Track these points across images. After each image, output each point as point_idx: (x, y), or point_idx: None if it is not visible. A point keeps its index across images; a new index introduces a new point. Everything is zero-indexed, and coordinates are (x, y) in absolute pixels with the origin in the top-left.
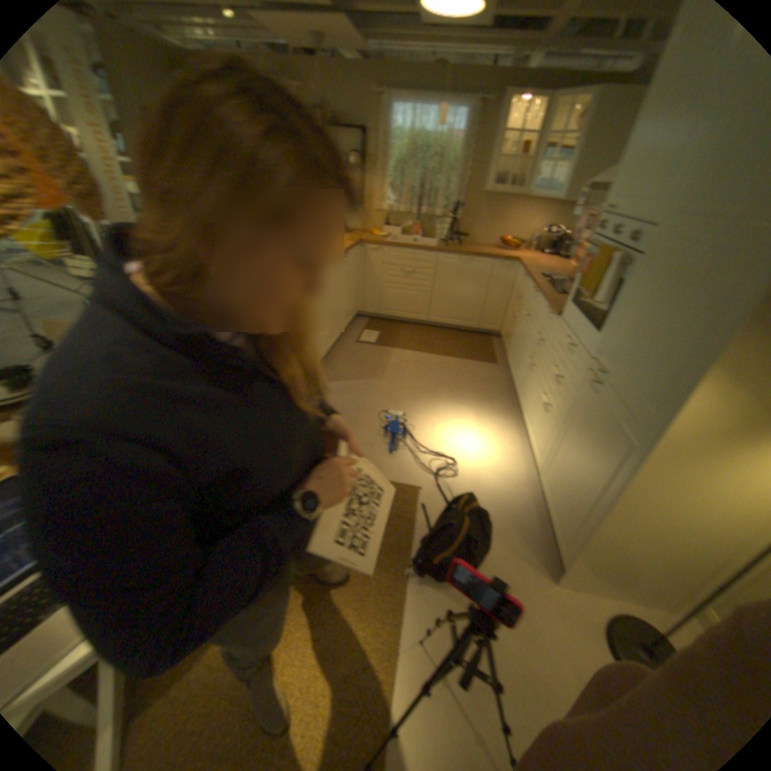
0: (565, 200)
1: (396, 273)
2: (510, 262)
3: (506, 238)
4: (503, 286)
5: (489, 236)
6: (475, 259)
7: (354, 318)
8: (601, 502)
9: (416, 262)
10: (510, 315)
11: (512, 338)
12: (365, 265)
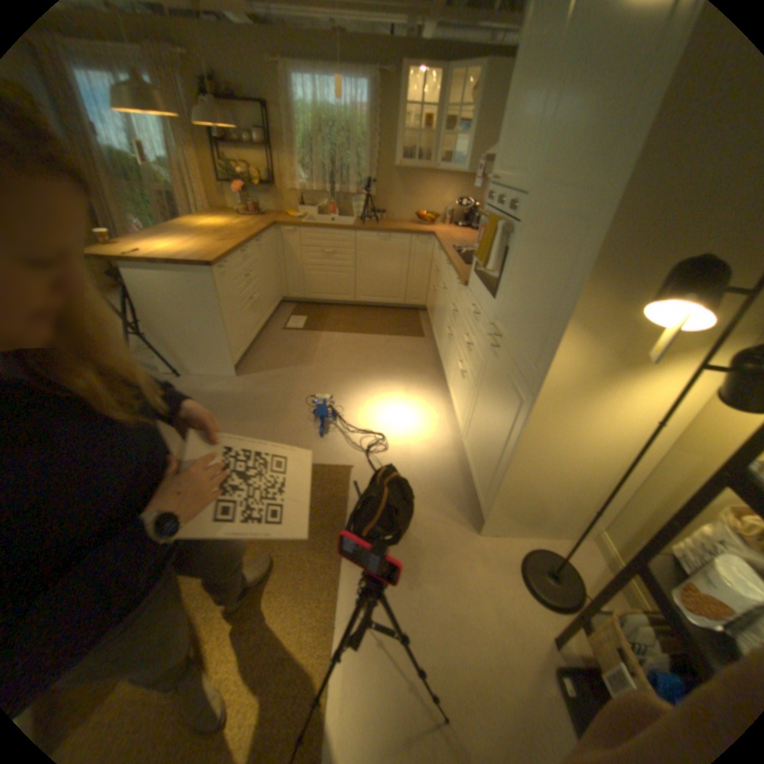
0: (471, 173)
1: (315, 255)
2: (424, 237)
3: (420, 213)
4: (421, 261)
5: (404, 212)
6: (391, 236)
7: (277, 304)
8: (503, 454)
9: (334, 242)
10: (430, 289)
11: (433, 311)
12: (282, 248)
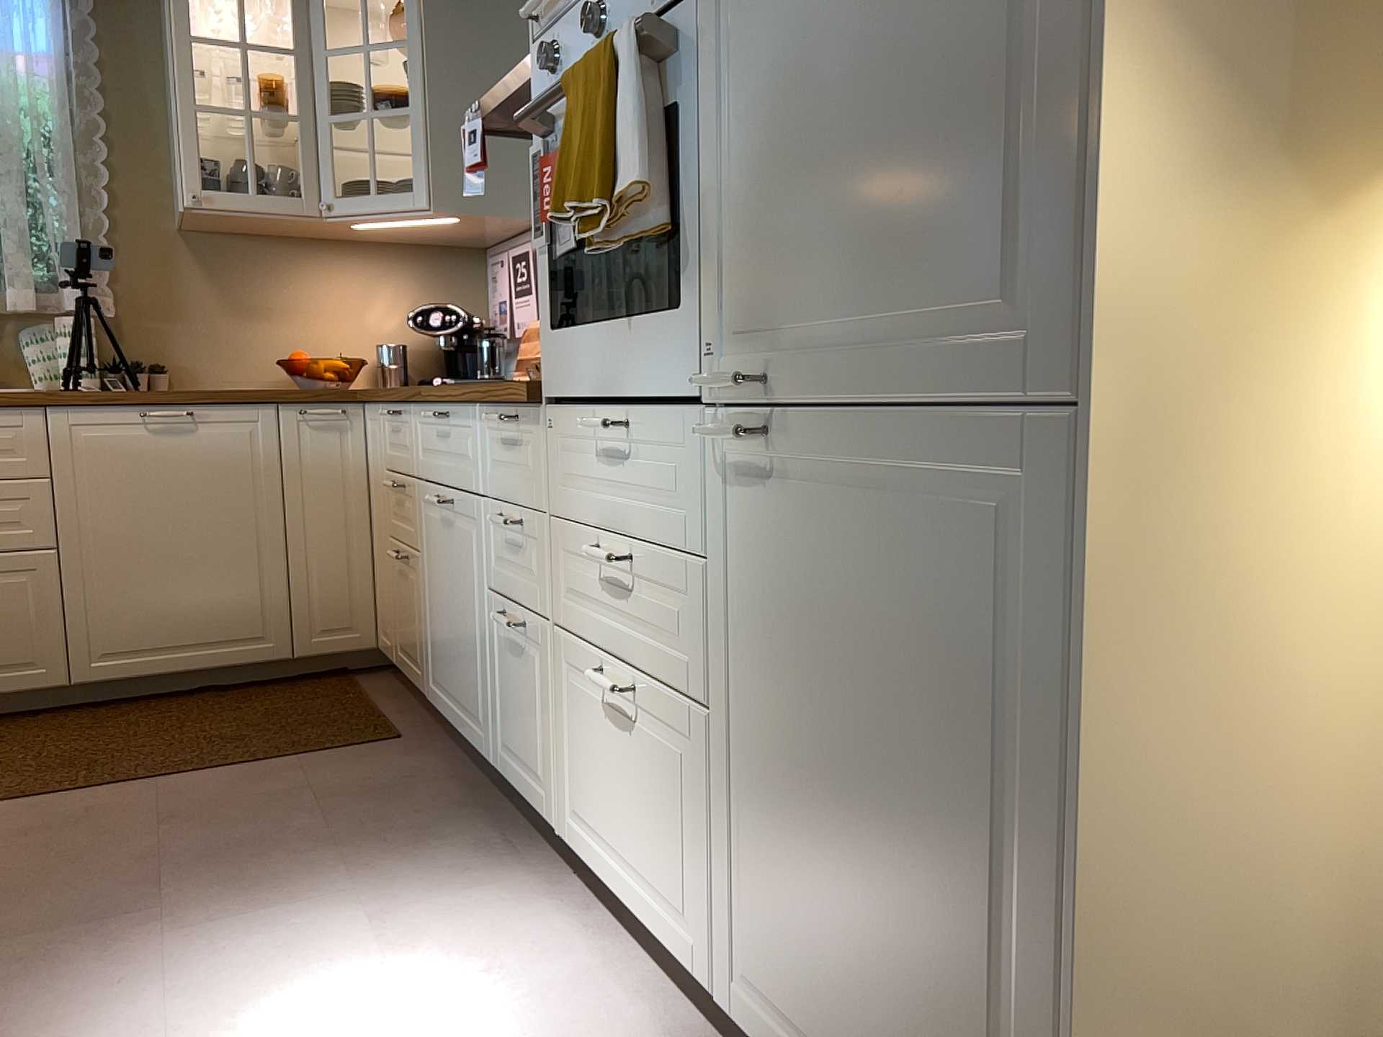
0: (436, 247)
1: None
2: (328, 406)
3: (297, 363)
4: (332, 488)
5: (238, 365)
6: (200, 411)
7: None
8: (1037, 870)
9: None
10: (384, 572)
11: (416, 629)
12: None
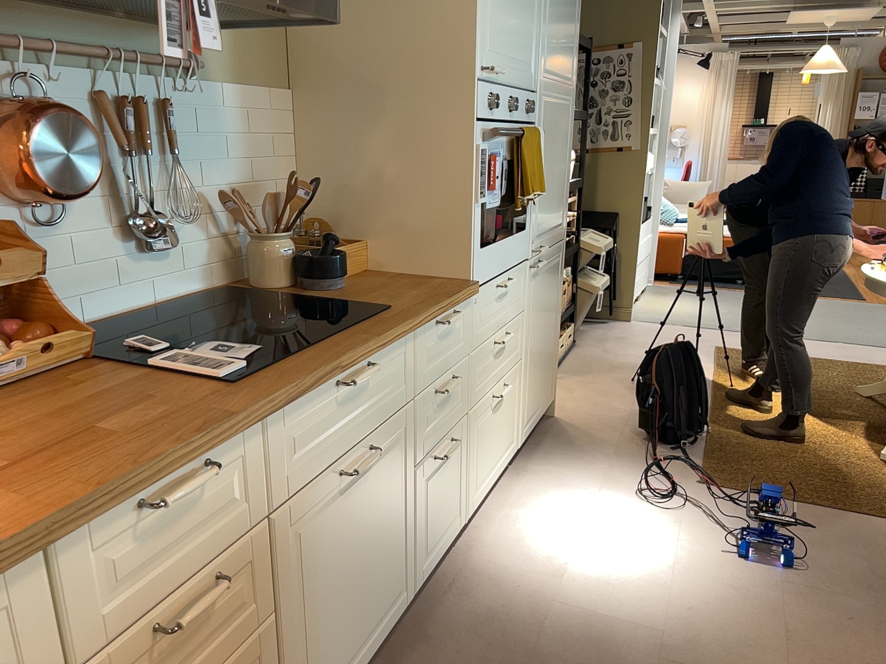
0: None
1: None
2: None
3: None
4: None
5: None
6: None
7: None
8: (555, 318)
9: None
10: None
11: None
12: None
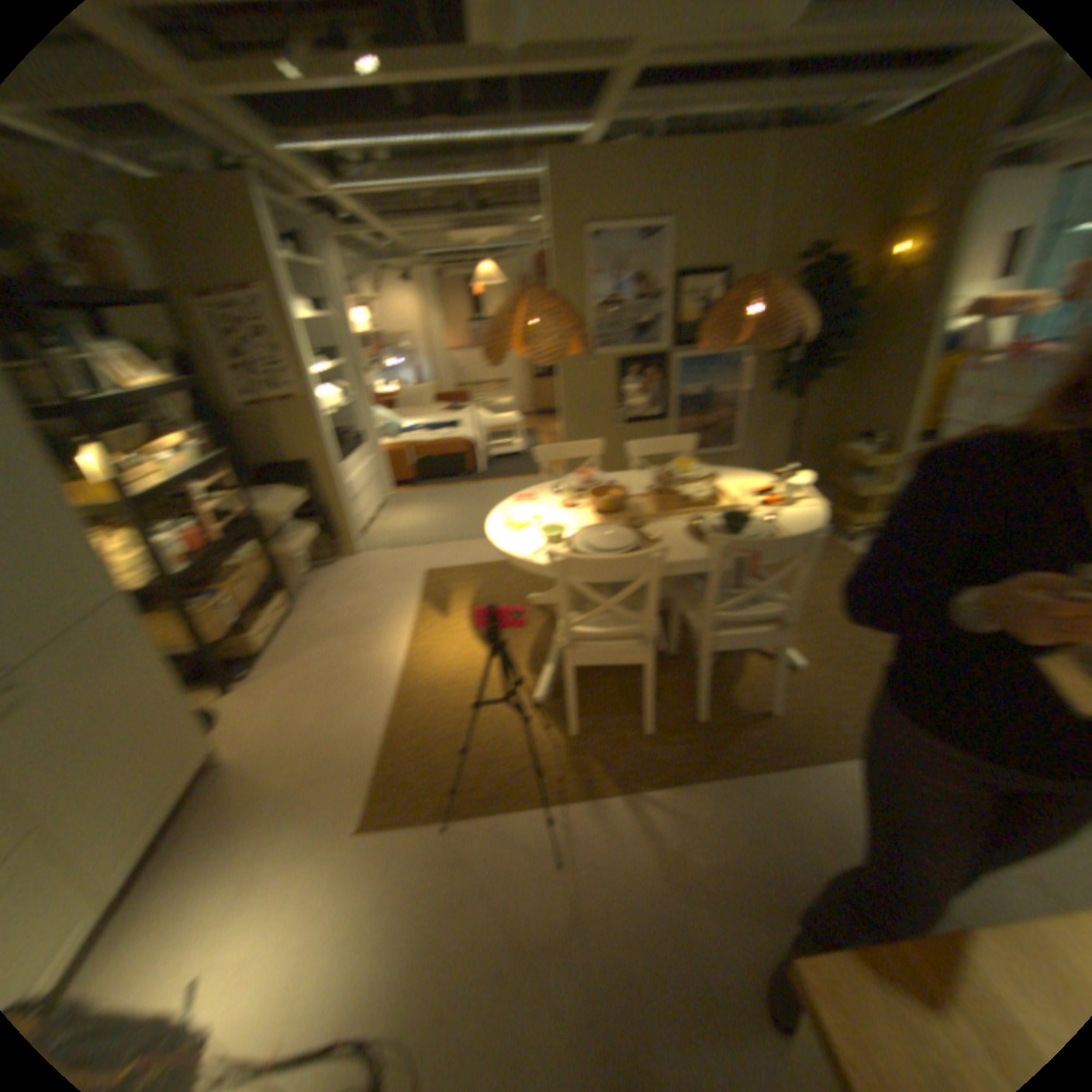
0: None
1: None
2: None
3: None
4: None
5: None
6: None
7: None
8: (149, 691)
9: None
10: None
11: None
12: None
